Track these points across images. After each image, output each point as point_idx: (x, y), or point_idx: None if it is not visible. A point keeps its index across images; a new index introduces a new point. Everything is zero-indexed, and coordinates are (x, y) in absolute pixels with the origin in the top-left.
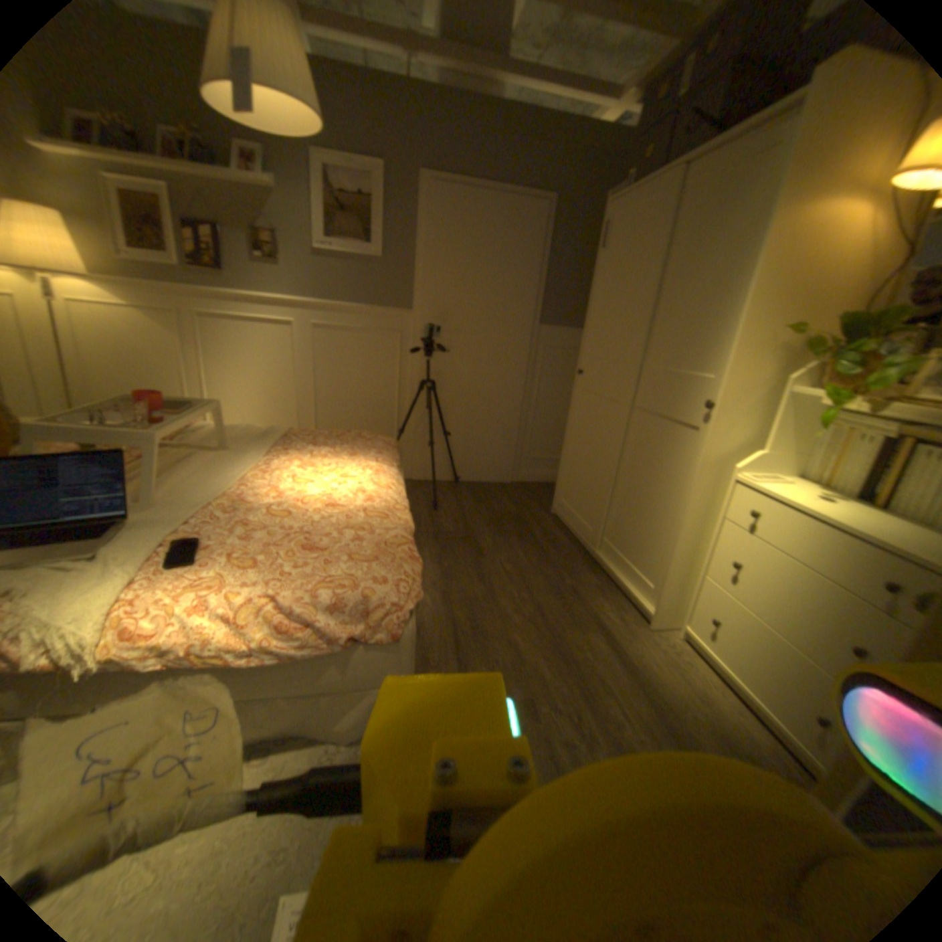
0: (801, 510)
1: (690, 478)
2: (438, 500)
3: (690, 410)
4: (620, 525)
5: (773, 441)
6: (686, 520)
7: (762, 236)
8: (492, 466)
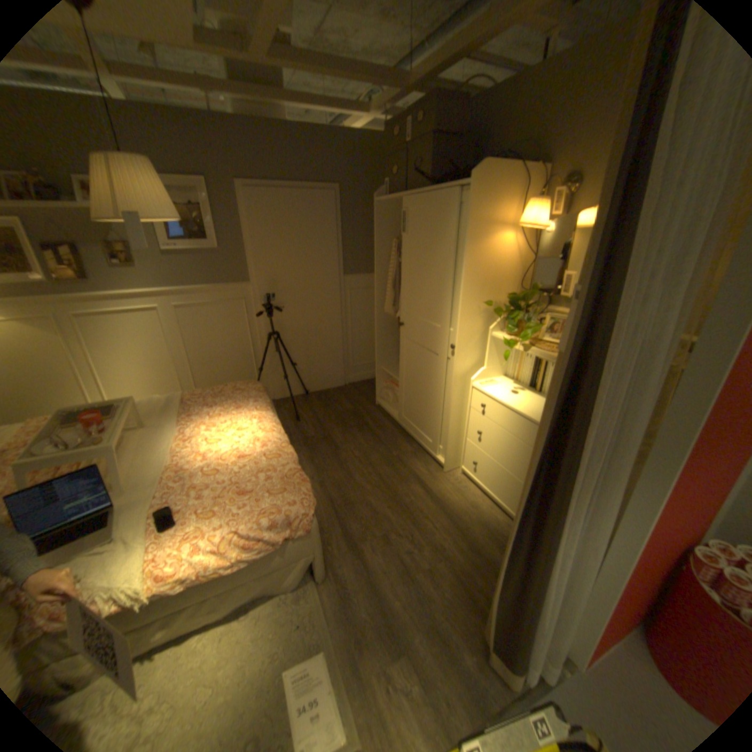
0: (501, 403)
1: (449, 386)
2: (298, 413)
3: (443, 347)
4: (418, 412)
5: (487, 362)
6: (451, 411)
7: (462, 254)
8: (330, 377)
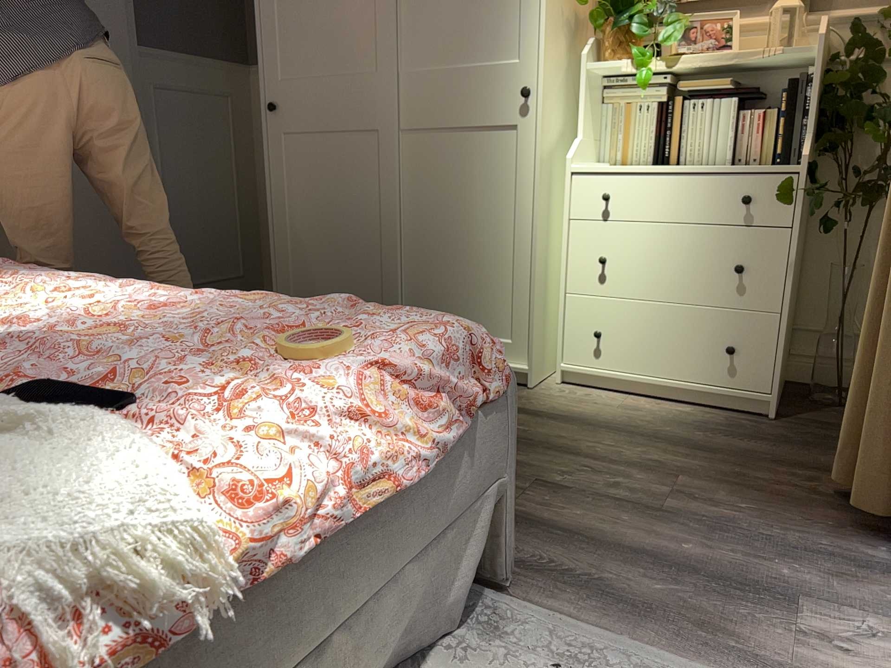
0: (648, 173)
1: (520, 188)
2: None
3: (494, 109)
4: (427, 296)
5: (581, 126)
6: (536, 235)
7: None
8: None
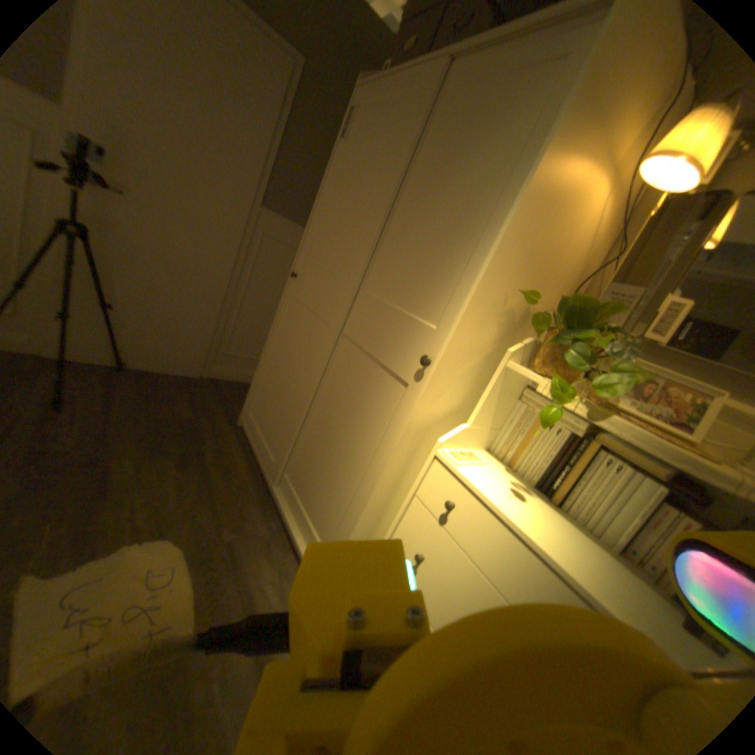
0: (499, 516)
1: (385, 439)
2: (73, 397)
3: (399, 358)
4: (303, 464)
5: (474, 414)
6: (372, 491)
7: (518, 169)
8: (177, 356)
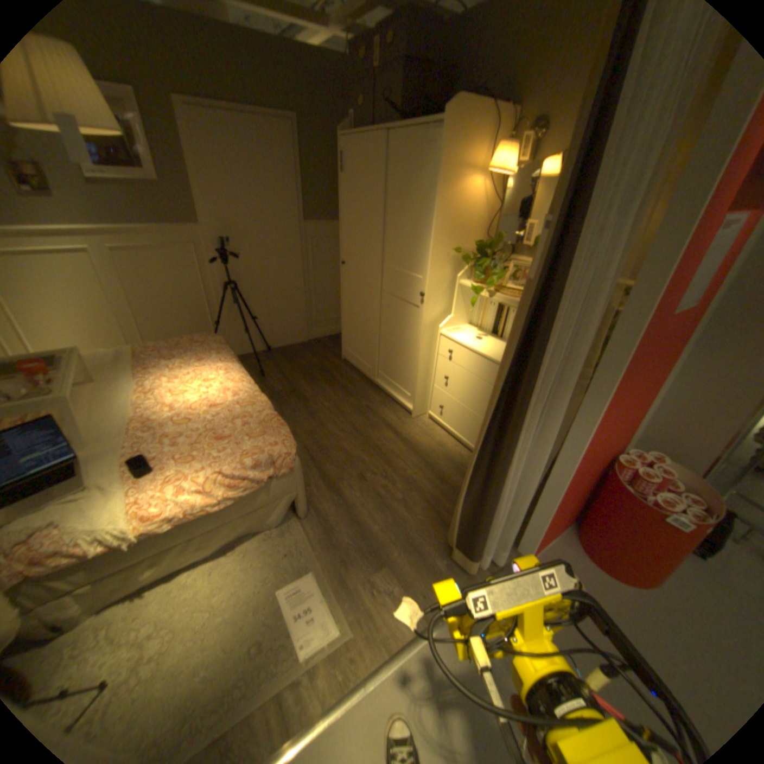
0: (467, 347)
1: (418, 334)
2: (262, 369)
3: (412, 296)
4: (386, 363)
5: (453, 310)
6: (419, 358)
7: (433, 198)
8: (292, 332)
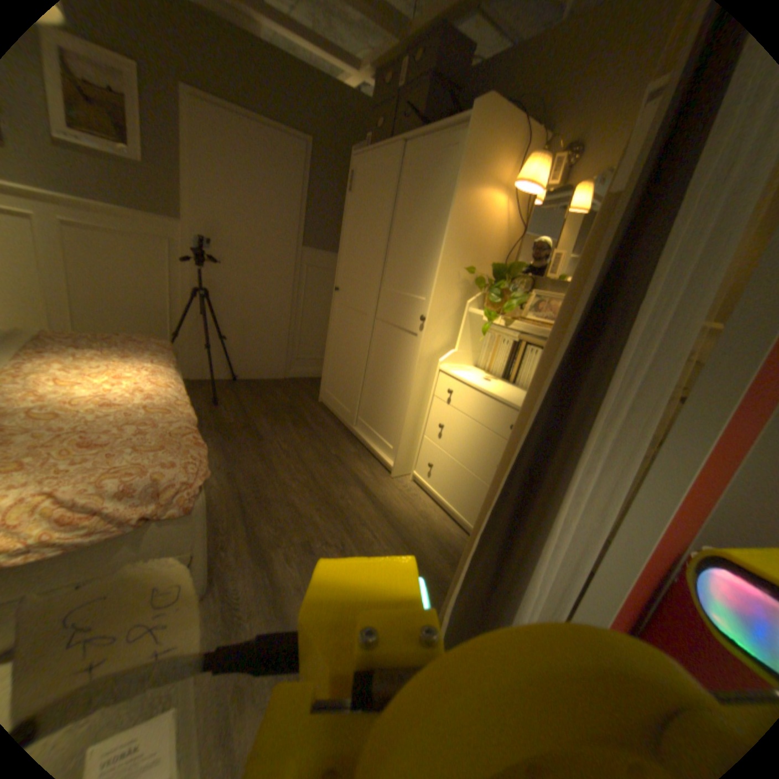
0: (472, 385)
1: (412, 368)
2: (218, 397)
3: (411, 321)
4: (369, 406)
5: (459, 343)
6: (410, 398)
7: (449, 204)
8: (267, 365)
